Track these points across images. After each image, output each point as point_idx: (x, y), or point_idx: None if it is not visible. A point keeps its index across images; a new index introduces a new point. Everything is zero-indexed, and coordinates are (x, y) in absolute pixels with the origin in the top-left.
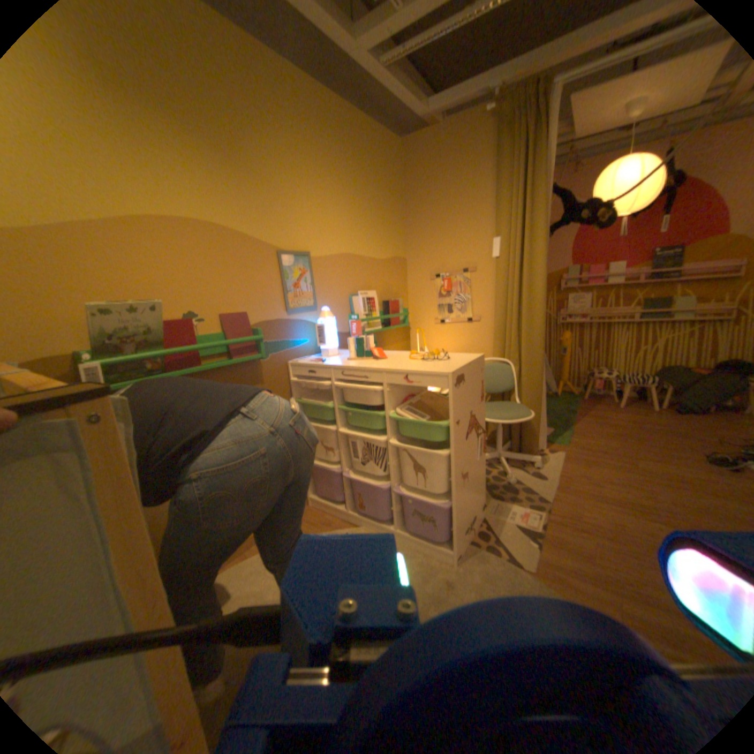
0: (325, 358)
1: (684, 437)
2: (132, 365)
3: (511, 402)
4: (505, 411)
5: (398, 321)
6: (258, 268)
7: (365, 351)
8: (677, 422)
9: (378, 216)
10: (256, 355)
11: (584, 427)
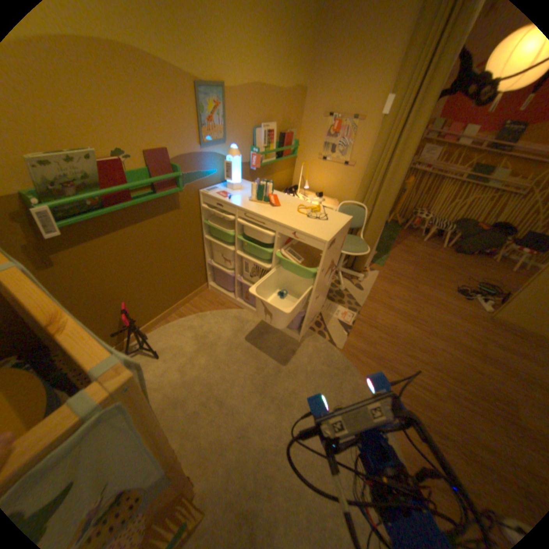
0: (230, 192)
1: (451, 271)
2: (74, 203)
3: (356, 235)
4: (352, 246)
5: (290, 153)
6: (176, 101)
7: (264, 195)
8: (452, 258)
9: (291, 39)
10: (175, 189)
11: (396, 253)
